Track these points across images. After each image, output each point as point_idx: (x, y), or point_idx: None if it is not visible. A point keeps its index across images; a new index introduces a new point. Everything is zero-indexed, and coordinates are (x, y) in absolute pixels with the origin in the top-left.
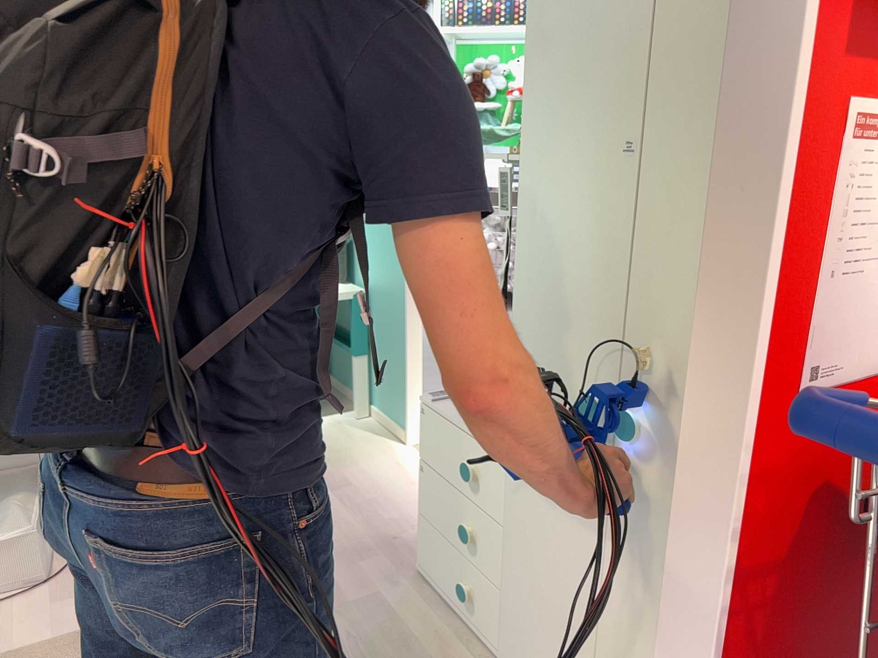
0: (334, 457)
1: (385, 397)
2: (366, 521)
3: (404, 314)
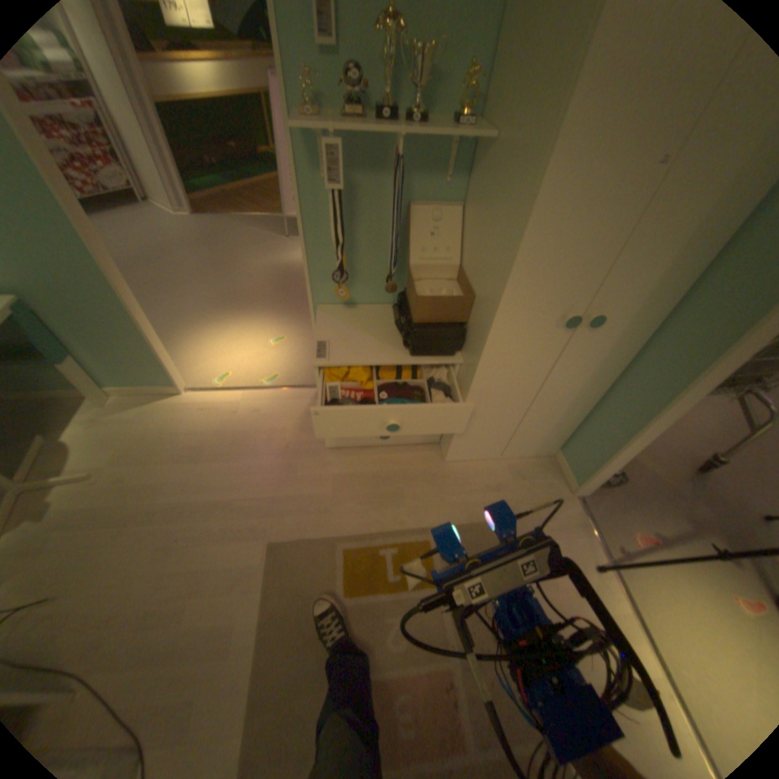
0: (148, 443)
1: (122, 375)
2: (255, 454)
3: (117, 302)
